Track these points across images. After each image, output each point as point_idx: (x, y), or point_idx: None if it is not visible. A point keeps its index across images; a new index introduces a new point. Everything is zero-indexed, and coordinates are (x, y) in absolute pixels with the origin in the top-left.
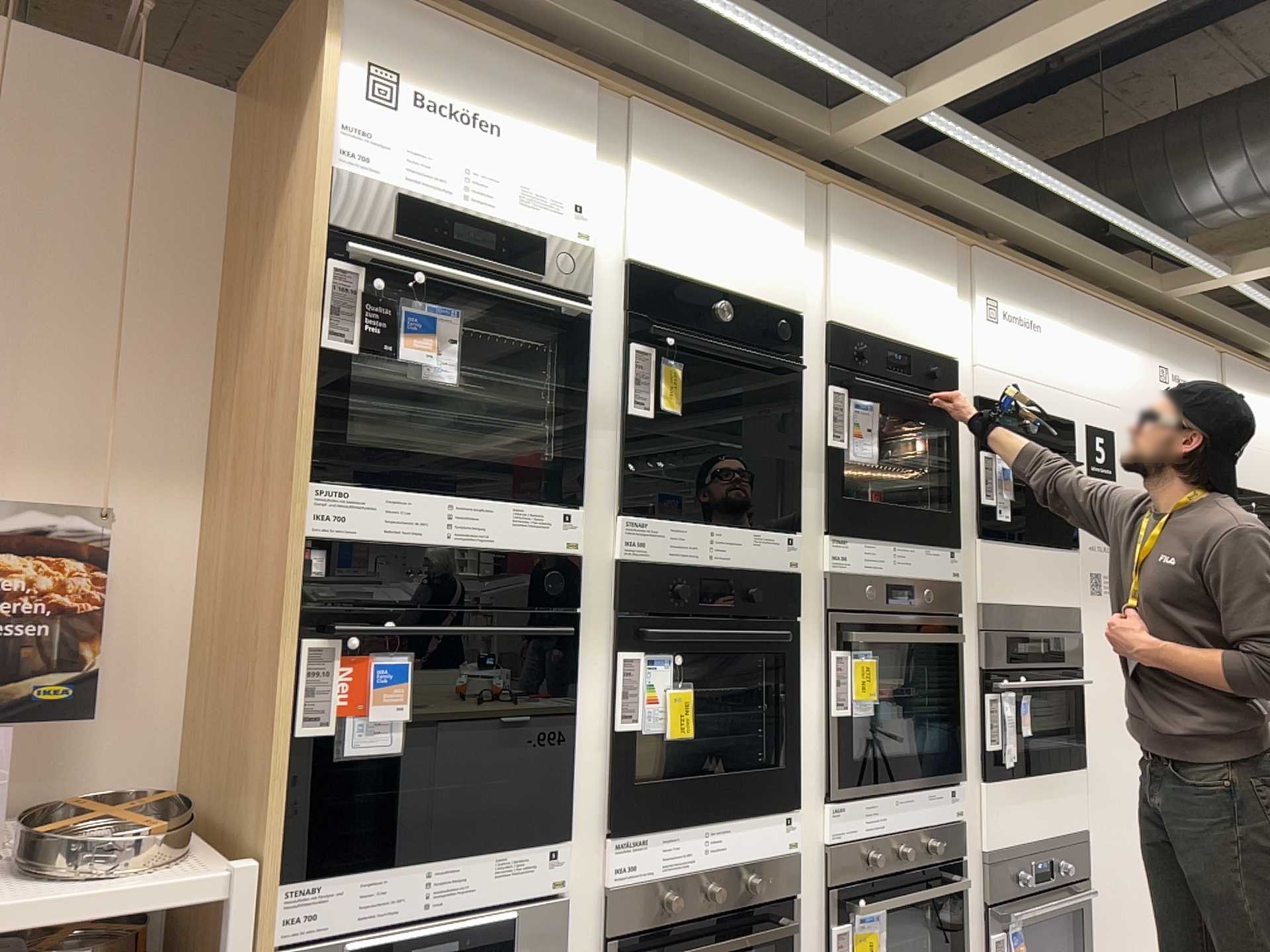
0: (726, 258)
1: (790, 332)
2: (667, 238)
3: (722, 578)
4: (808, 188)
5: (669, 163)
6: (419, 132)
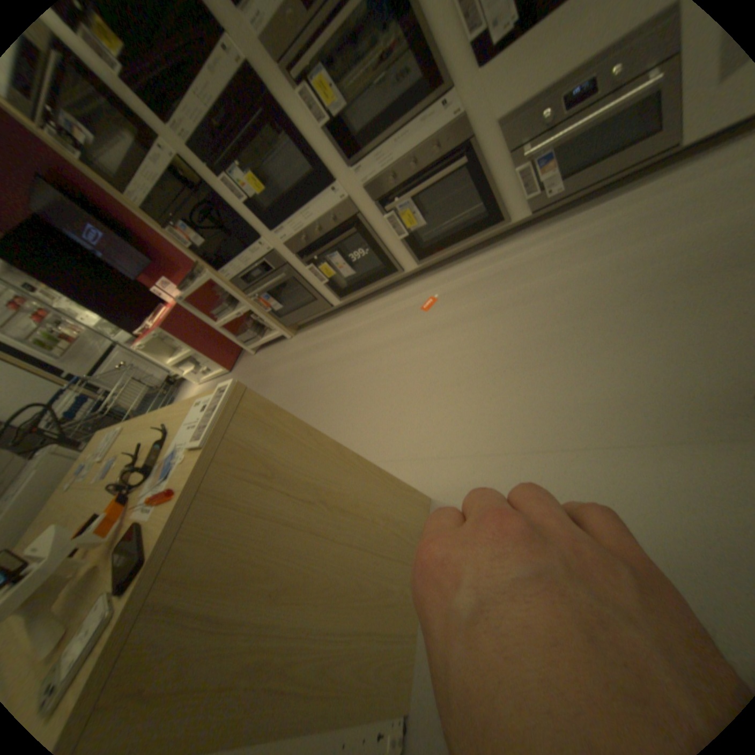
0: None
1: None
2: None
3: (221, 107)
4: None
5: None
6: None
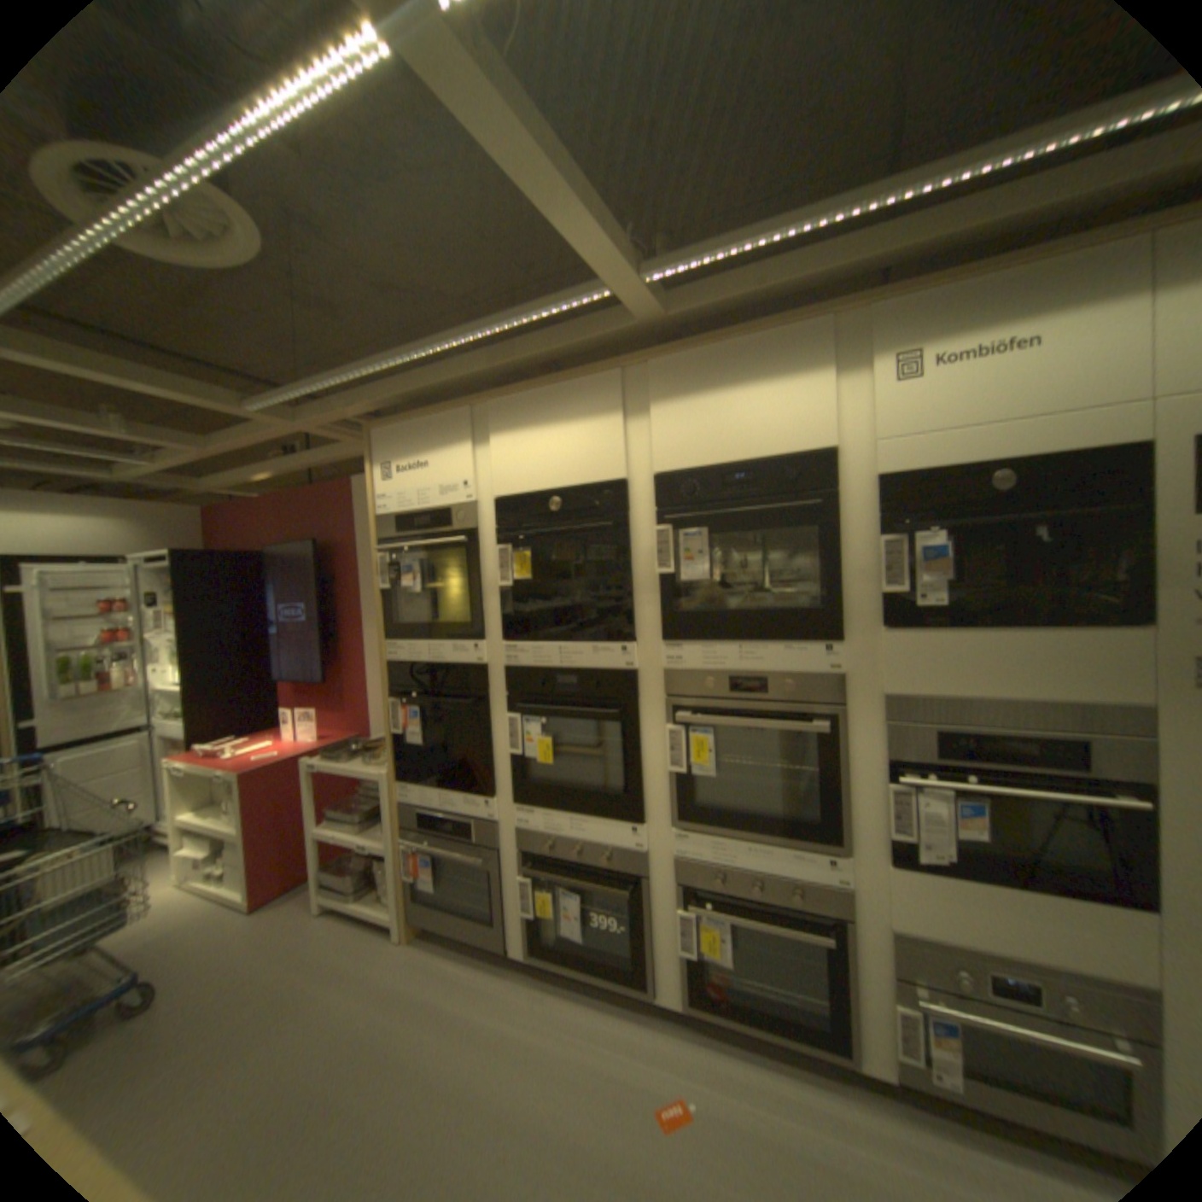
0: (558, 460)
1: (623, 491)
2: (514, 468)
3: (575, 679)
4: (628, 363)
5: (510, 417)
6: (392, 479)
